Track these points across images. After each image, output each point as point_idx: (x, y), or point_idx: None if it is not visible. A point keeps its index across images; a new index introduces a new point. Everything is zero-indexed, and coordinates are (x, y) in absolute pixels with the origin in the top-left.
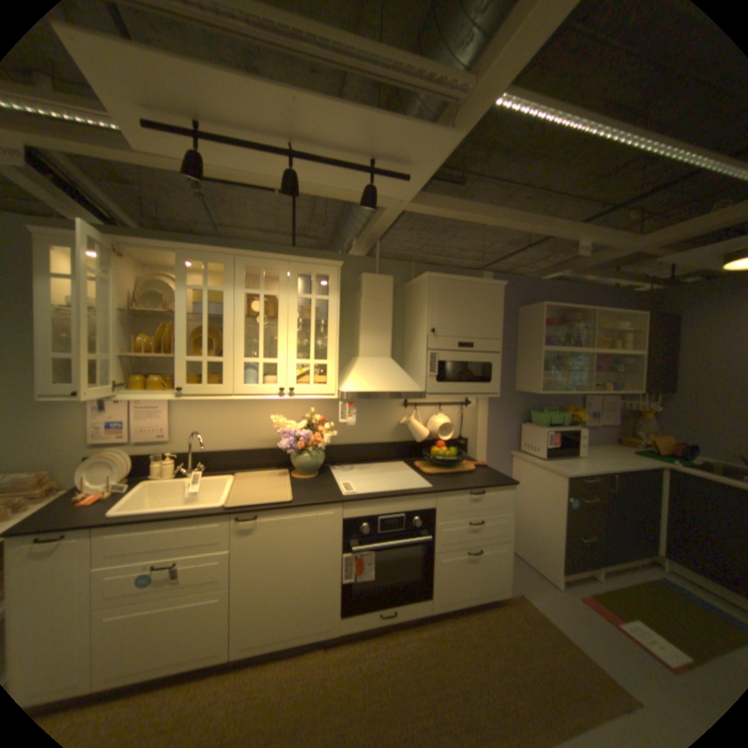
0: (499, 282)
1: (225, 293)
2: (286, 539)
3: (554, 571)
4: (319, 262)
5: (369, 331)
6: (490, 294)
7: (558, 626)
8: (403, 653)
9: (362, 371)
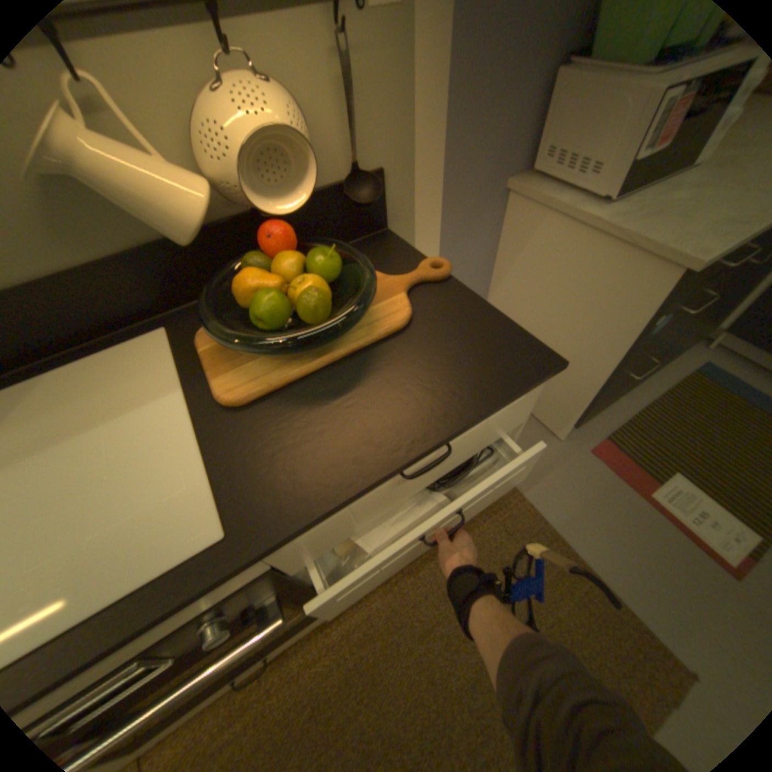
0: None
1: None
2: None
3: (555, 415)
4: None
5: None
6: None
7: (558, 524)
8: (295, 699)
9: None
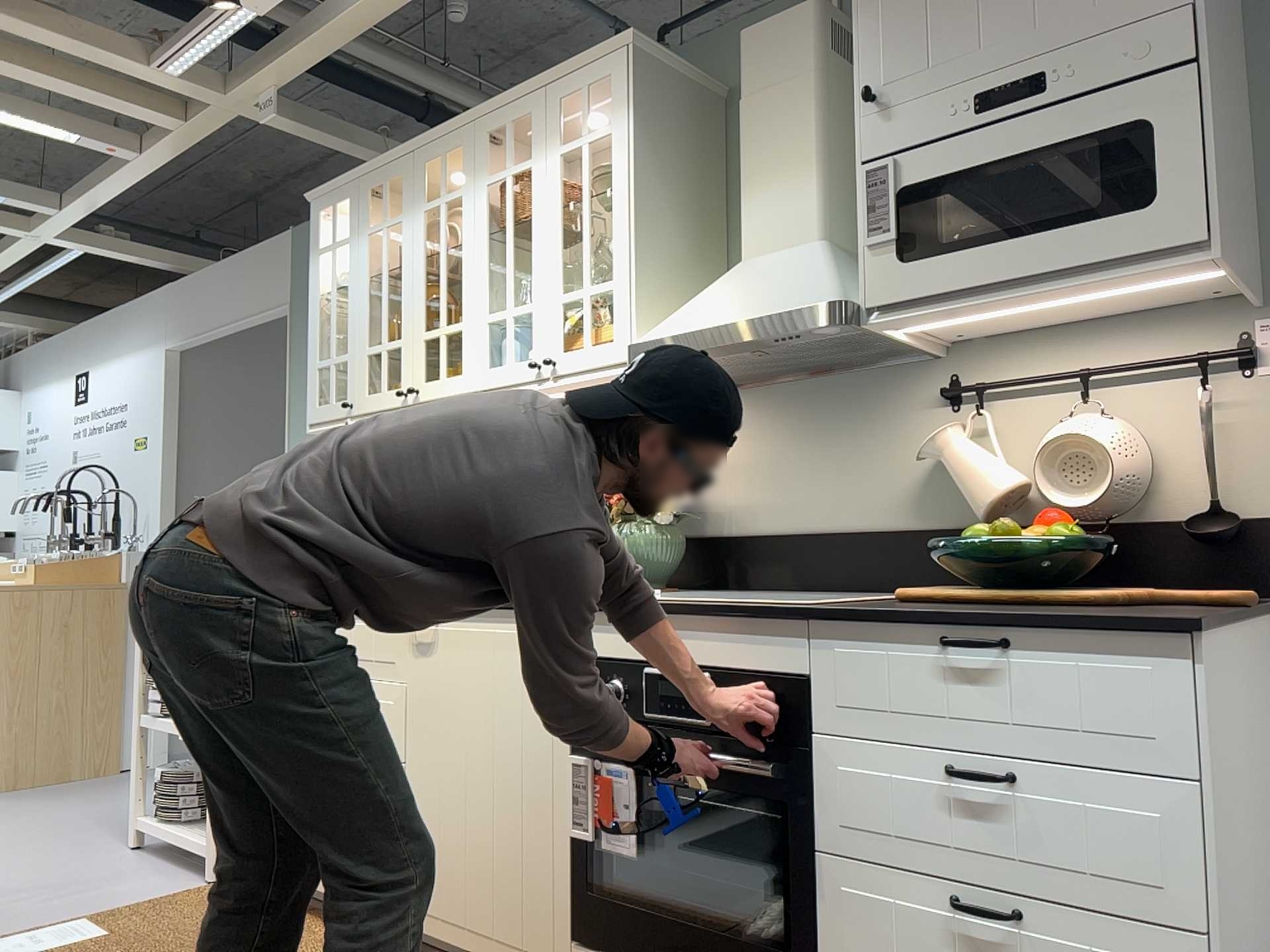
0: None
1: (463, 198)
2: (474, 680)
3: None
4: (588, 60)
5: (757, 182)
6: None
7: None
8: None
9: (713, 290)
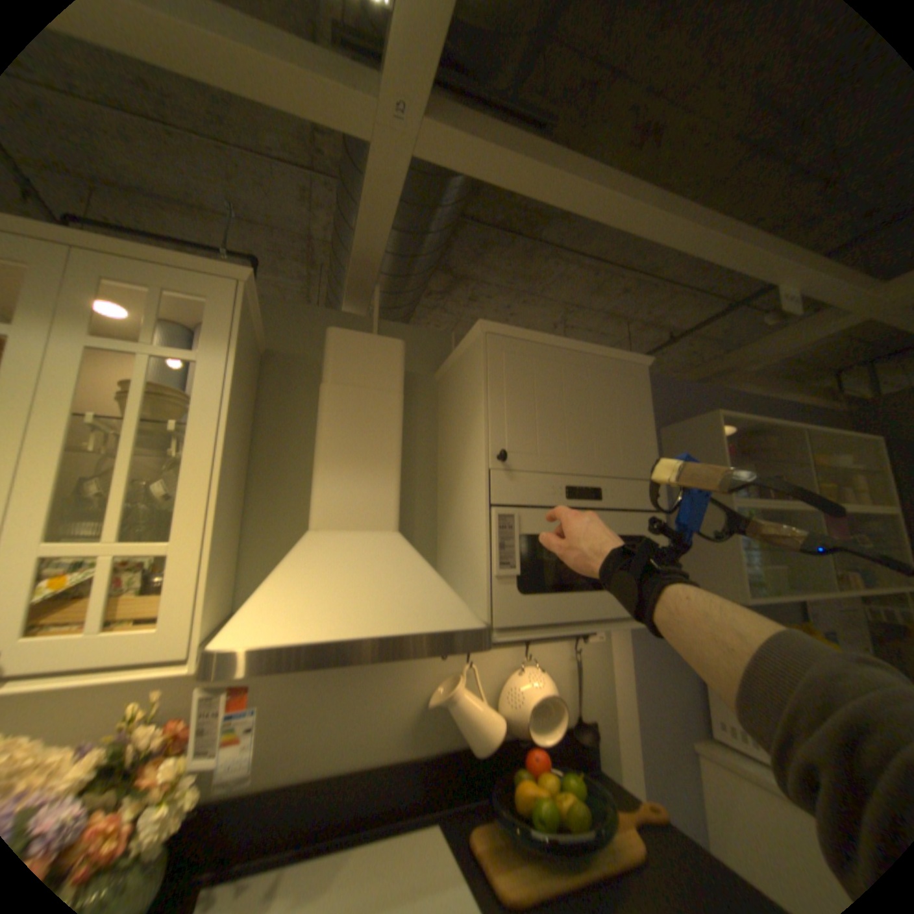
0: (636, 357)
1: None
2: None
3: None
4: (175, 260)
5: (340, 462)
6: (621, 380)
7: None
8: None
9: (305, 568)
